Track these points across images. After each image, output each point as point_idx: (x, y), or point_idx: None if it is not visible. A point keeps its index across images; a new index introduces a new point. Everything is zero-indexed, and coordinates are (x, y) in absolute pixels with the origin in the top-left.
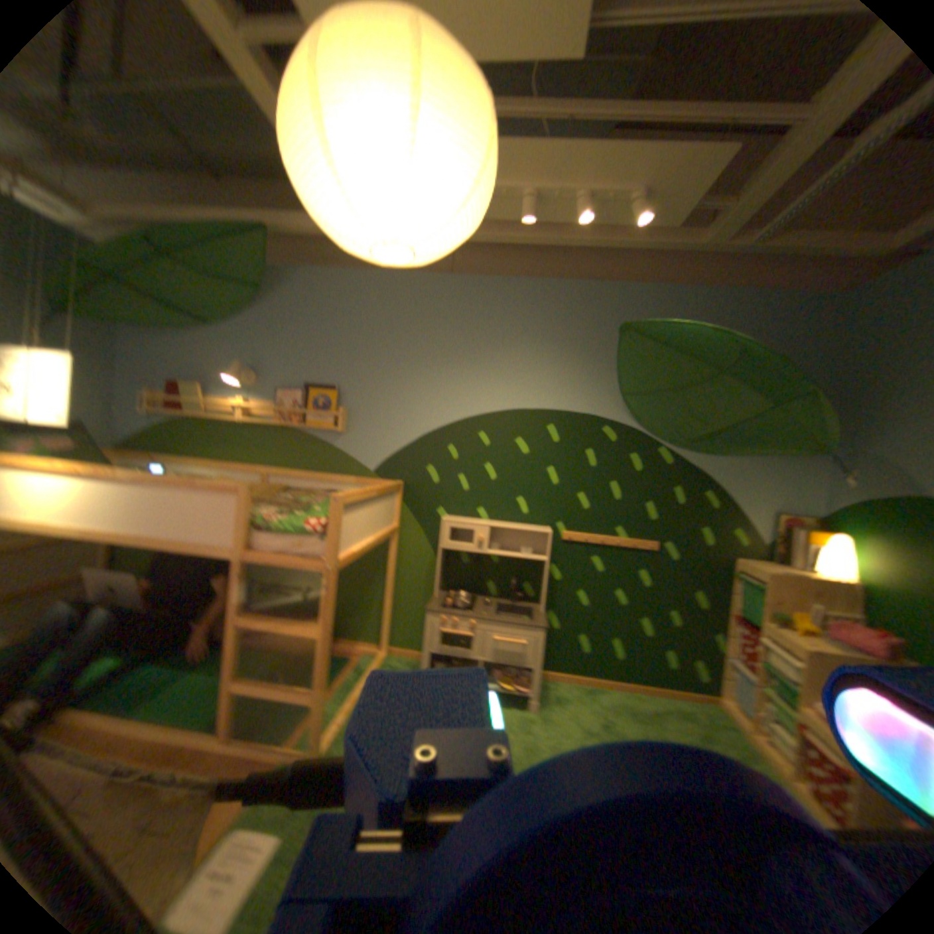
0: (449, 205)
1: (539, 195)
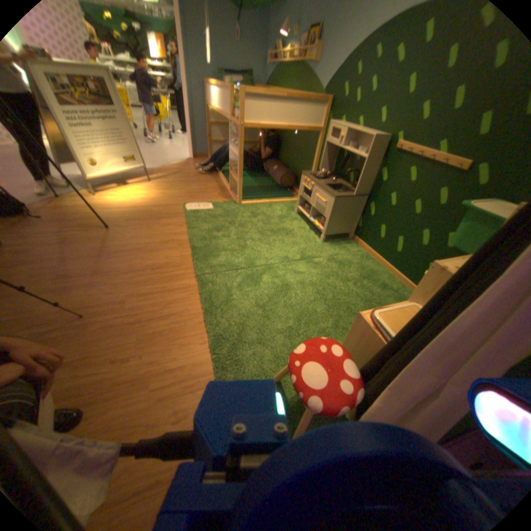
0: None
1: None
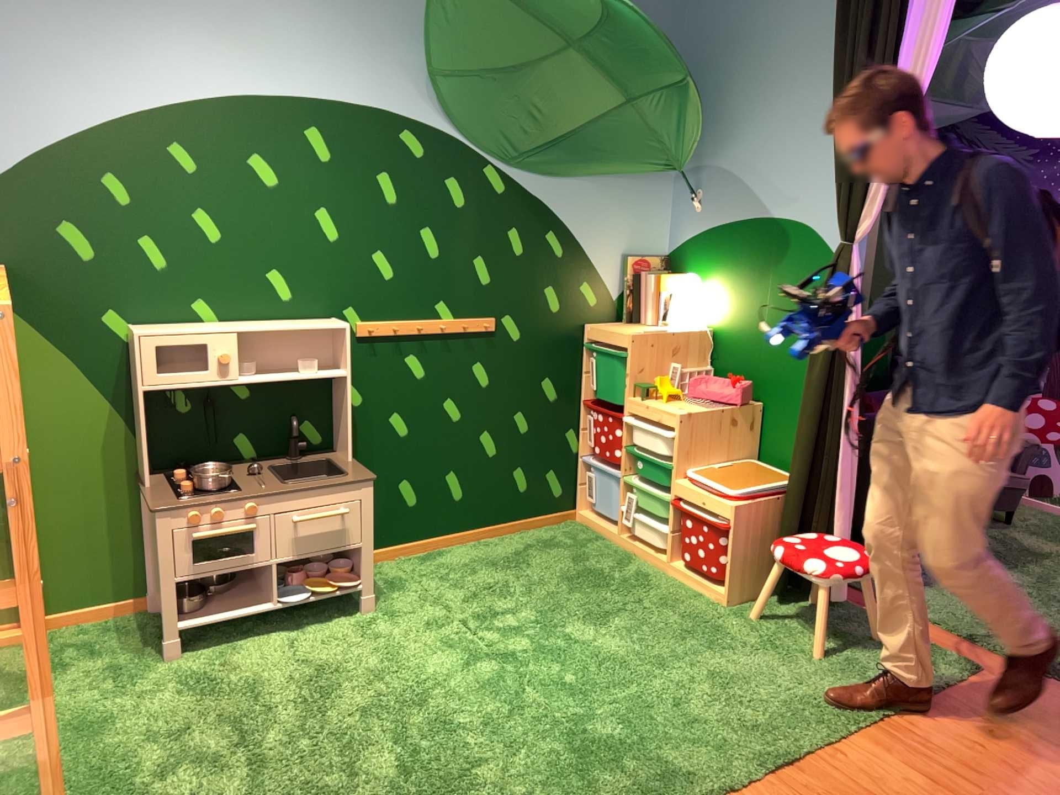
0: None
1: None
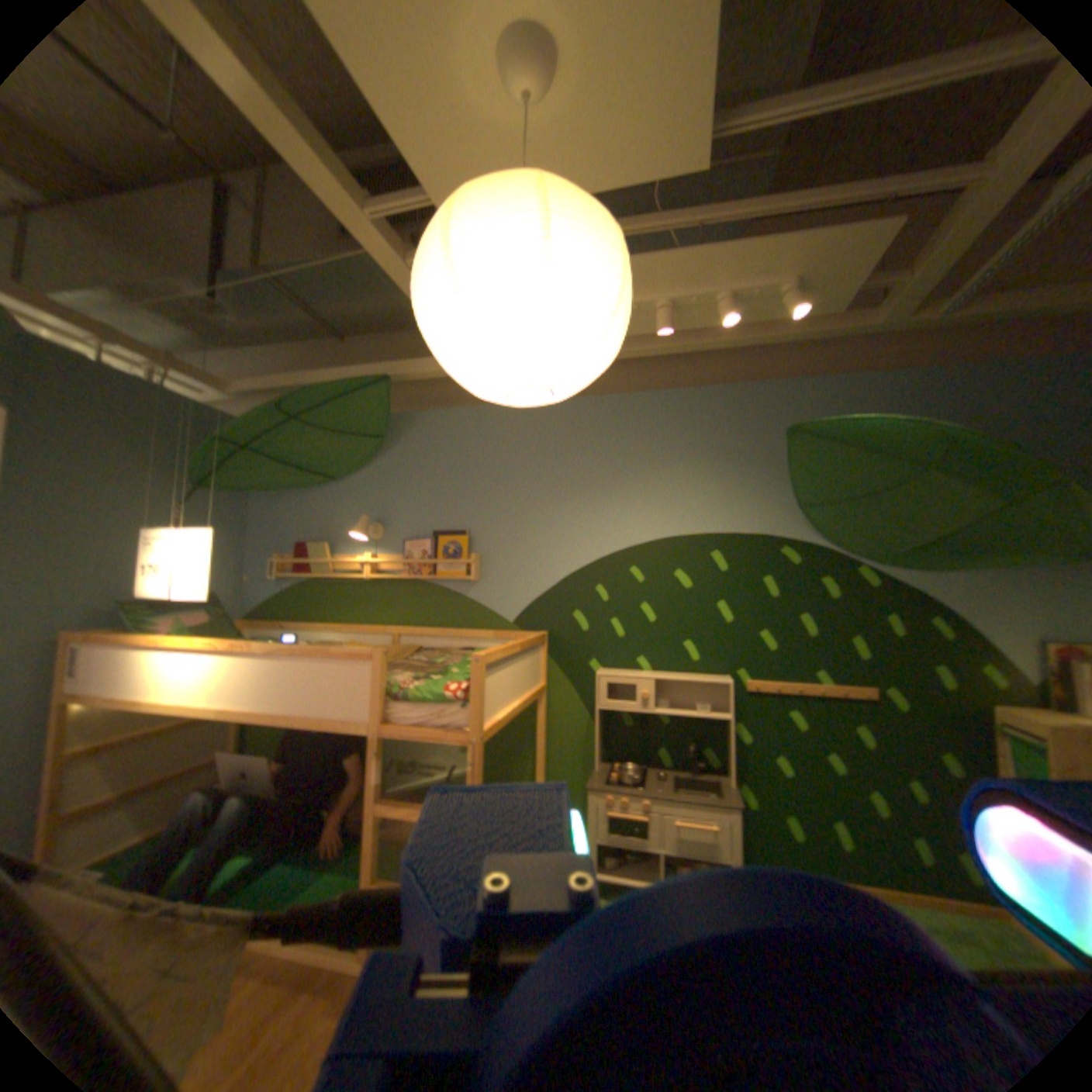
0: (587, 338)
1: (675, 303)
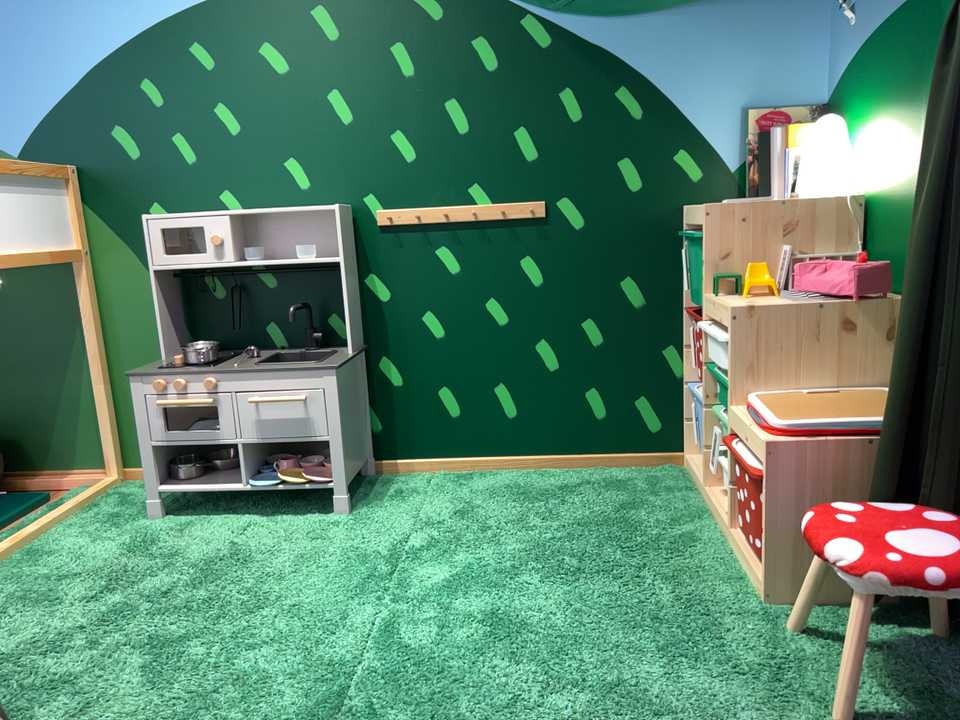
0: None
1: None
